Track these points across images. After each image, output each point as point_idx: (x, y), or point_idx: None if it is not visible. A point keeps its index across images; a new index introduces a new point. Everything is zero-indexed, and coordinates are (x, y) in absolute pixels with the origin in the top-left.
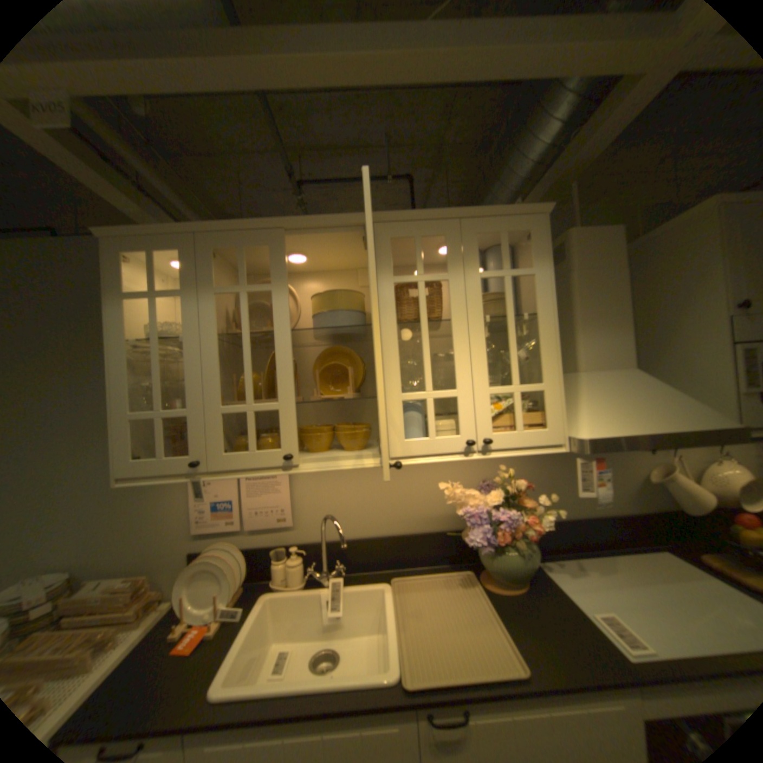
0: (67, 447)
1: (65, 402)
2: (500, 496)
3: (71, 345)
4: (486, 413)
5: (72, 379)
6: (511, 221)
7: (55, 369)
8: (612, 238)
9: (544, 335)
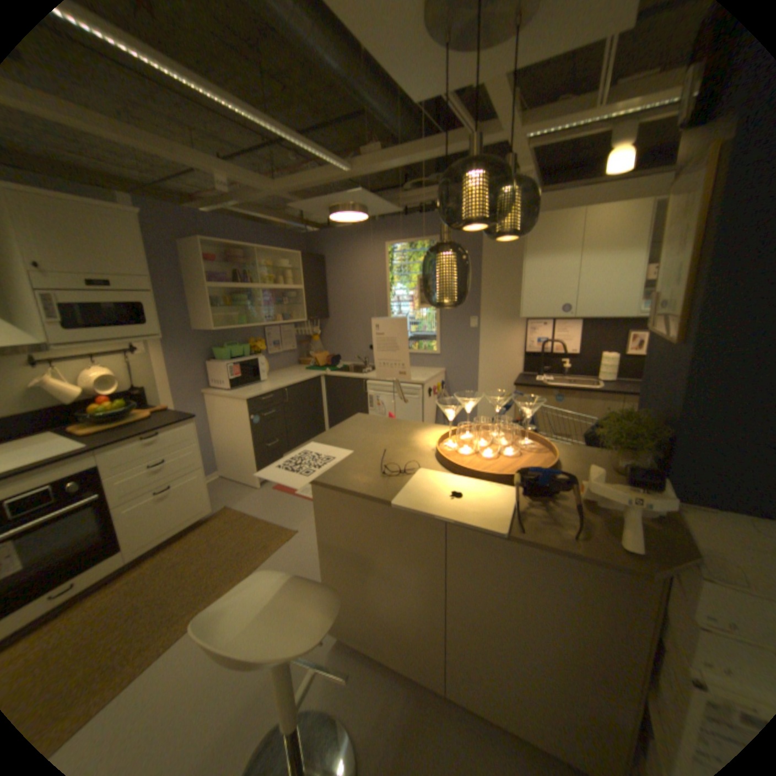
0: None
1: None
2: None
3: None
4: None
5: None
6: None
7: None
8: None
9: None
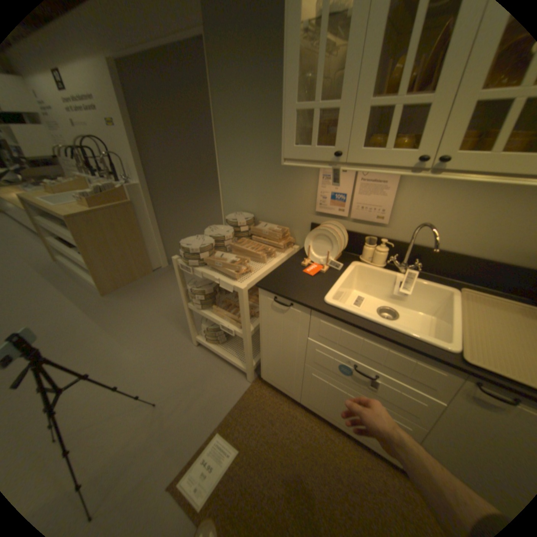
0: (251, 137)
1: (250, 102)
2: None
3: (253, 48)
4: None
5: (254, 81)
6: None
7: (244, 72)
8: None
9: None
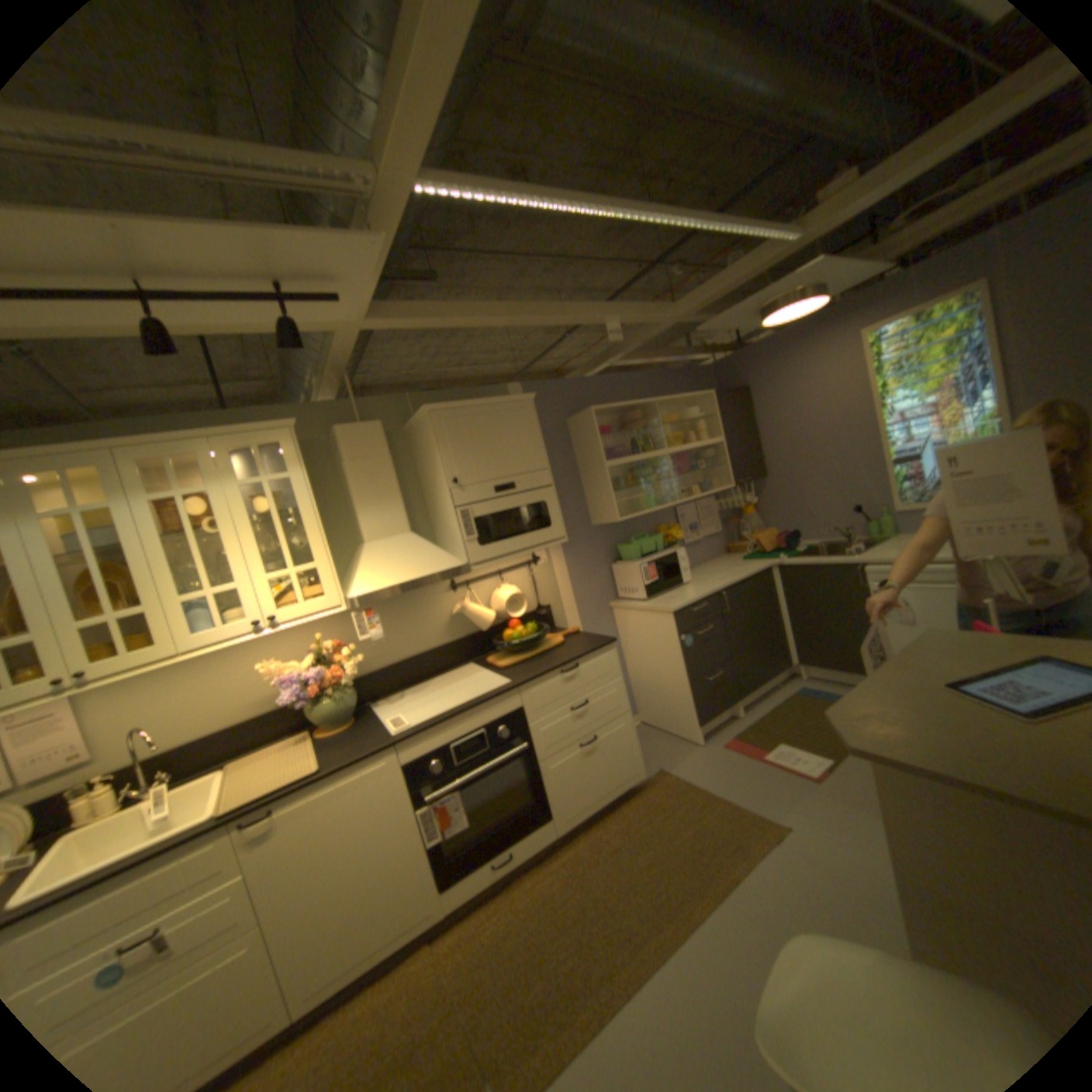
0: None
1: None
2: (314, 659)
3: None
4: (268, 595)
5: None
6: (259, 436)
7: None
8: (371, 432)
9: (307, 525)
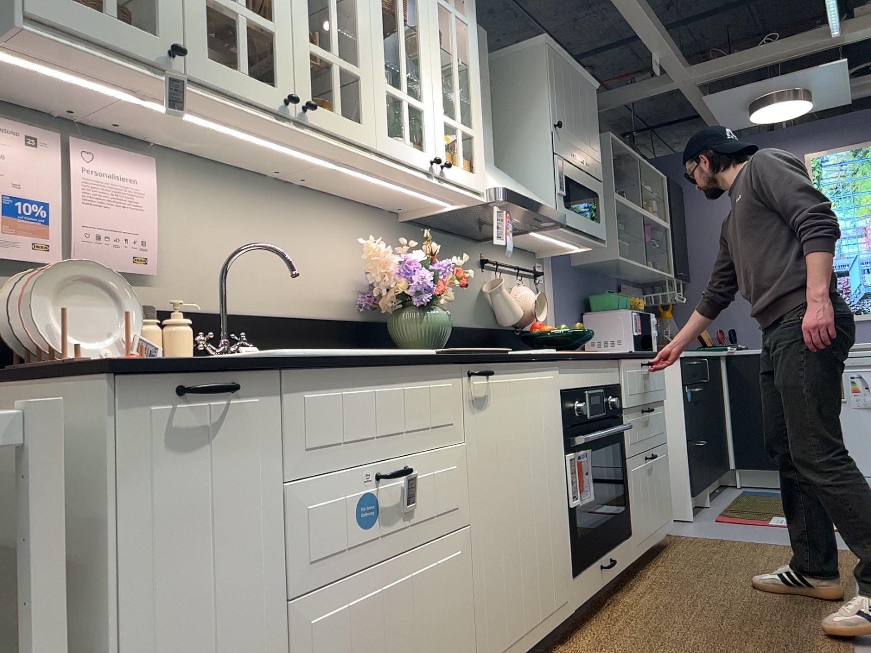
0: None
1: None
2: (415, 258)
3: None
4: (442, 138)
5: None
6: None
7: None
8: (482, 40)
9: (474, 85)
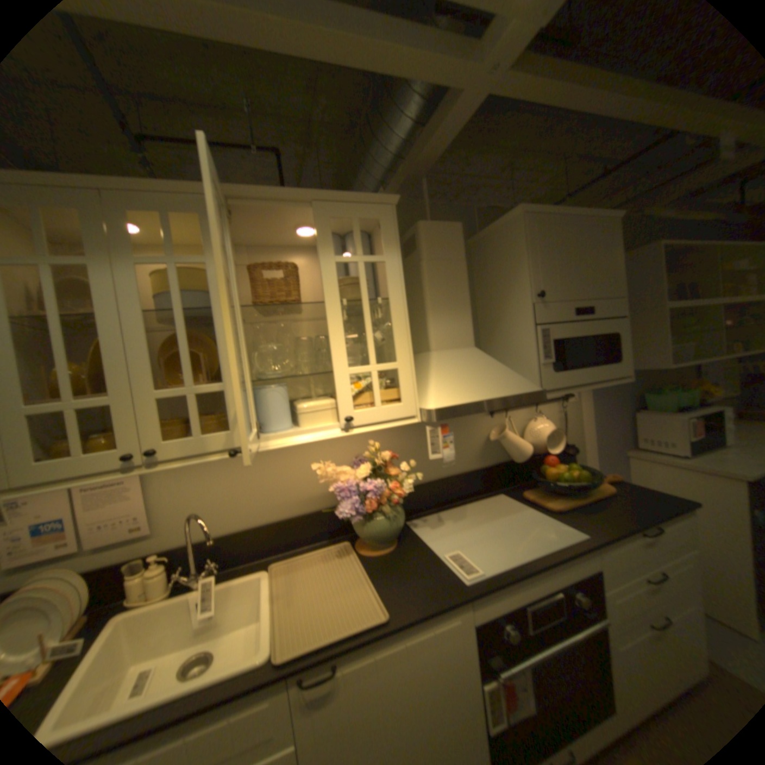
0: None
1: None
2: (369, 468)
3: None
4: (348, 393)
5: None
6: (362, 210)
7: None
8: (453, 234)
9: (396, 319)
